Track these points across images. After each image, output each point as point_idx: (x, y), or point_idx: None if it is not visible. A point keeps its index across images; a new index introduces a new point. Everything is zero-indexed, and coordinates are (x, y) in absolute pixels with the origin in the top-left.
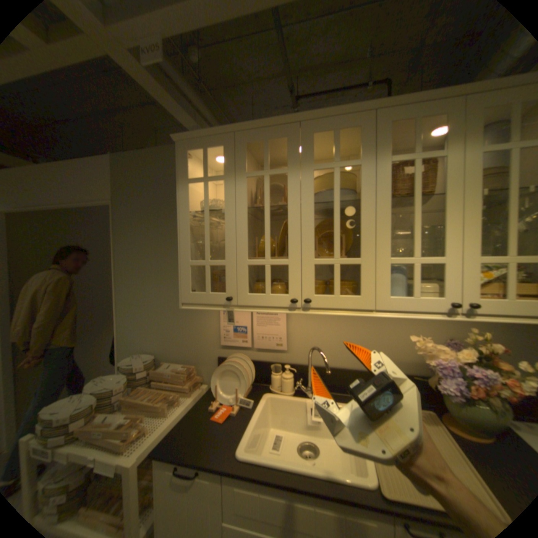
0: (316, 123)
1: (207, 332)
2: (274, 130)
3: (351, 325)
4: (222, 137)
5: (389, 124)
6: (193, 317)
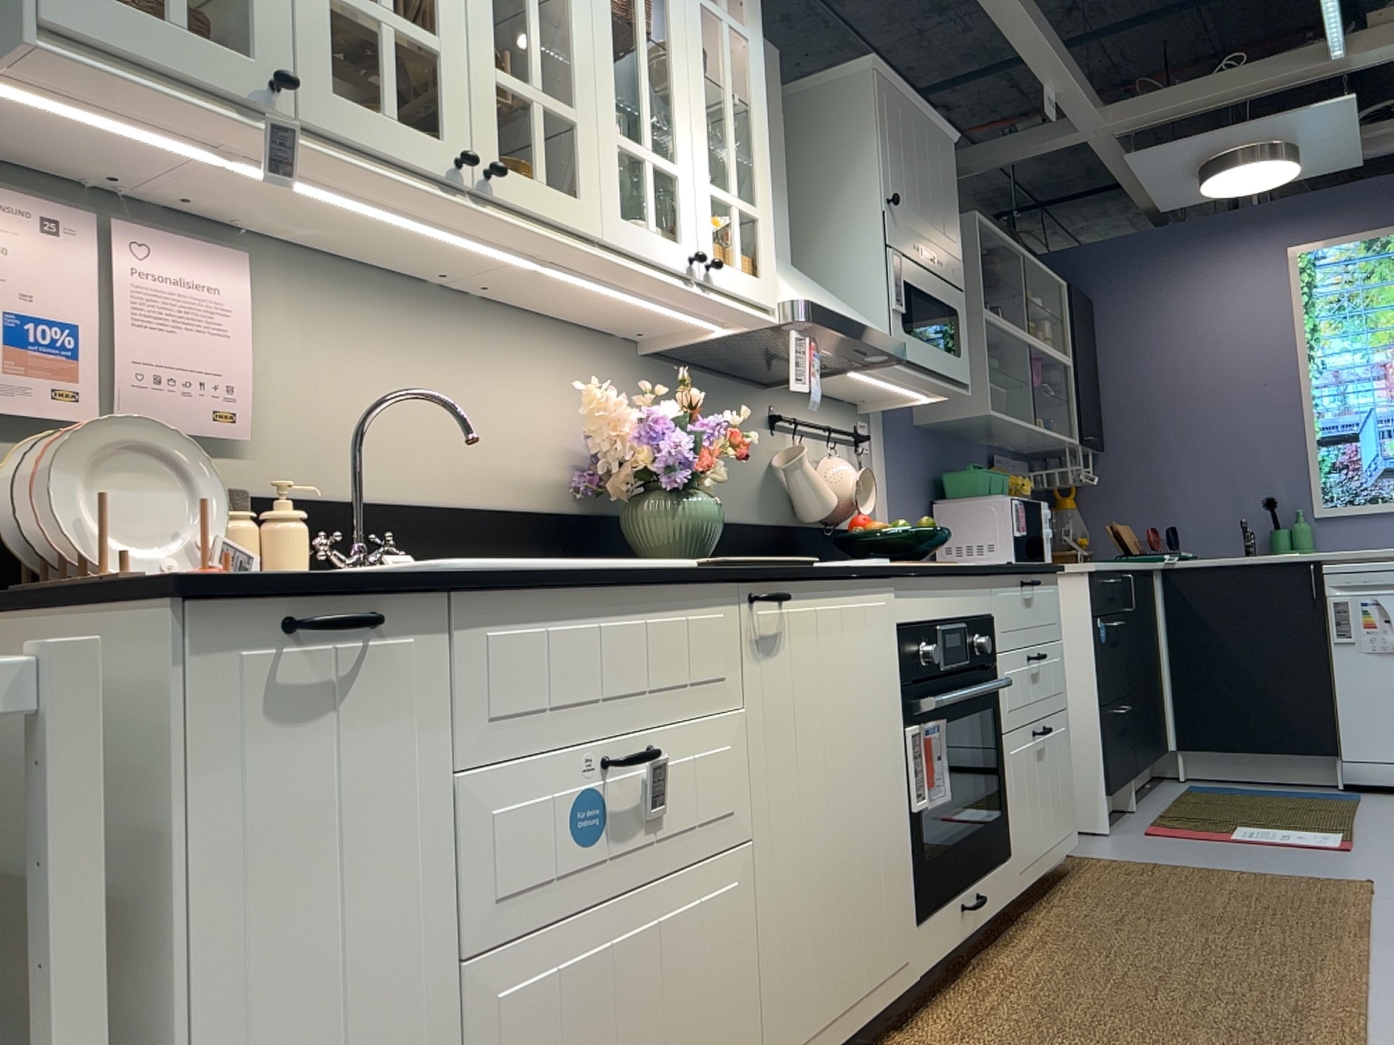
0: None
1: None
2: None
3: (427, 372)
4: None
5: None
6: None
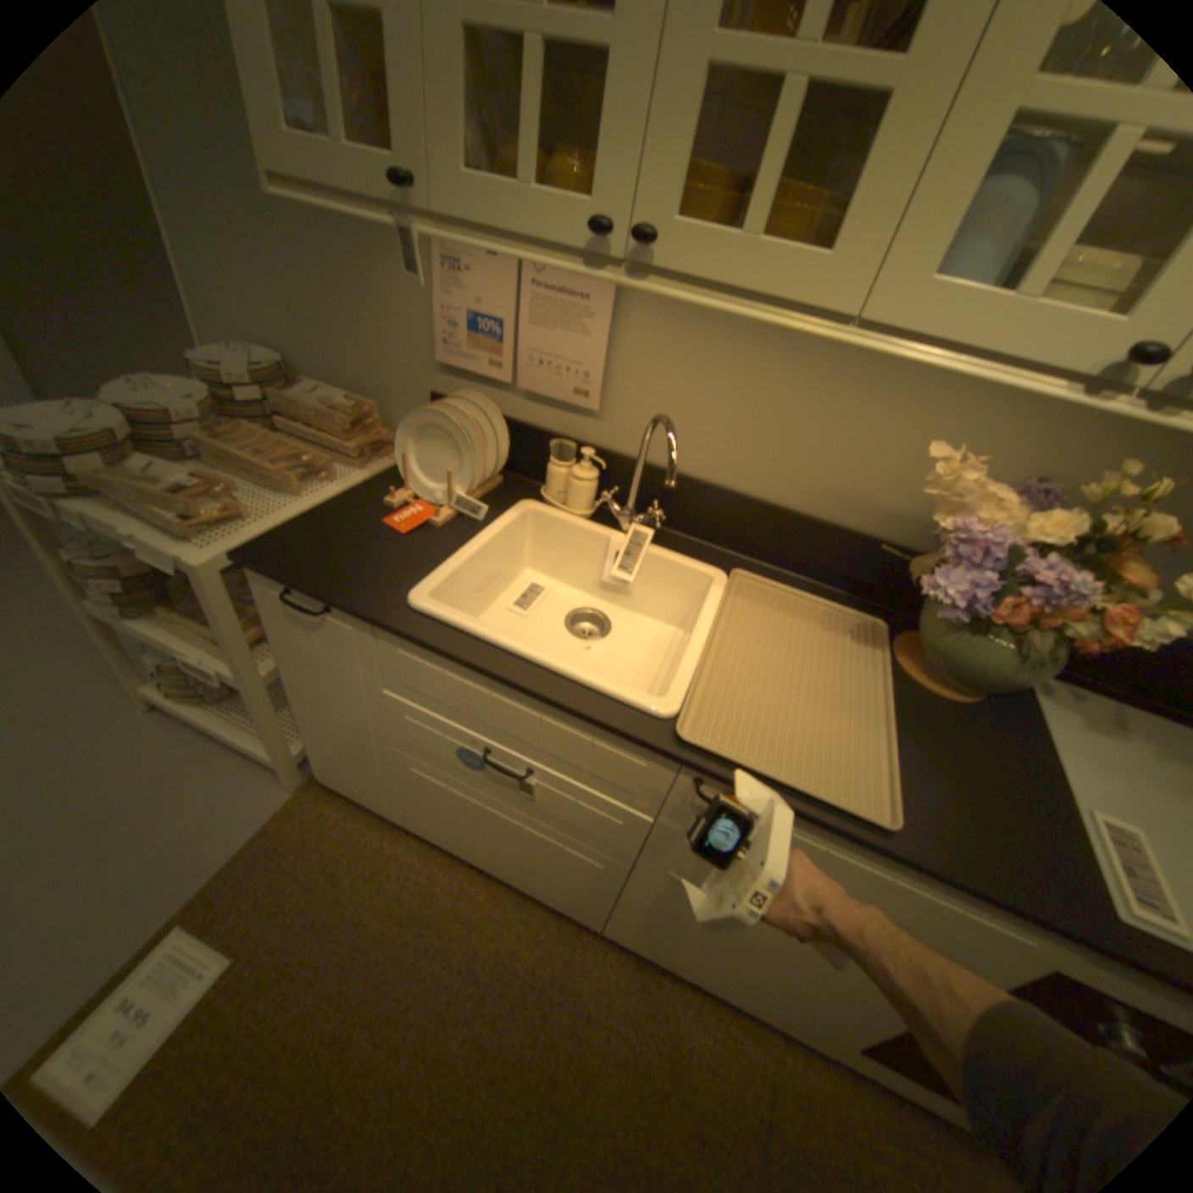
0: None
1: (403, 319)
2: None
3: (787, 379)
4: None
5: None
6: (363, 262)
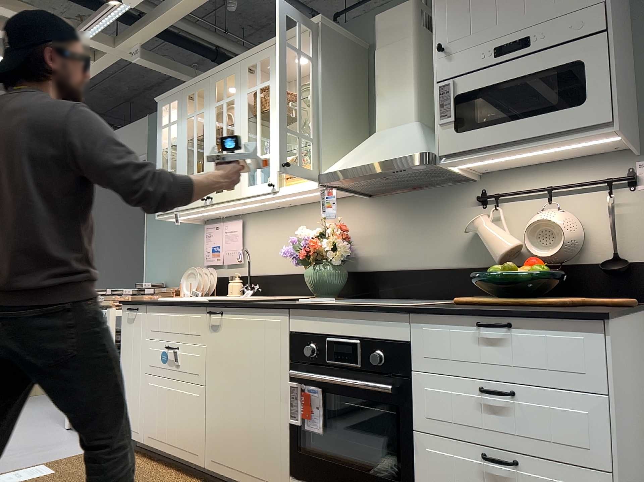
0: (216, 77)
1: (198, 257)
2: (199, 85)
3: (283, 234)
4: (177, 96)
5: (245, 71)
6: (190, 245)
